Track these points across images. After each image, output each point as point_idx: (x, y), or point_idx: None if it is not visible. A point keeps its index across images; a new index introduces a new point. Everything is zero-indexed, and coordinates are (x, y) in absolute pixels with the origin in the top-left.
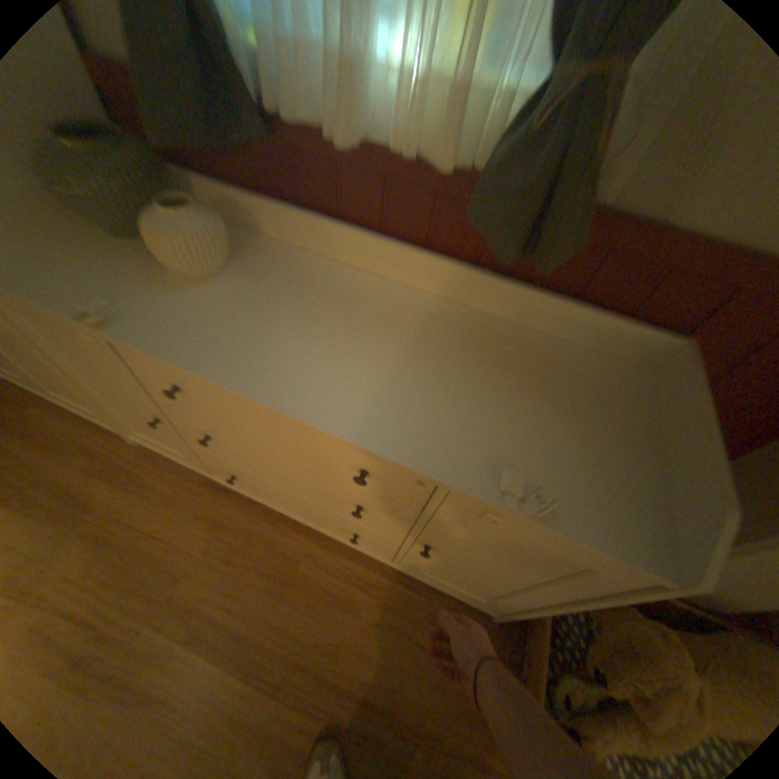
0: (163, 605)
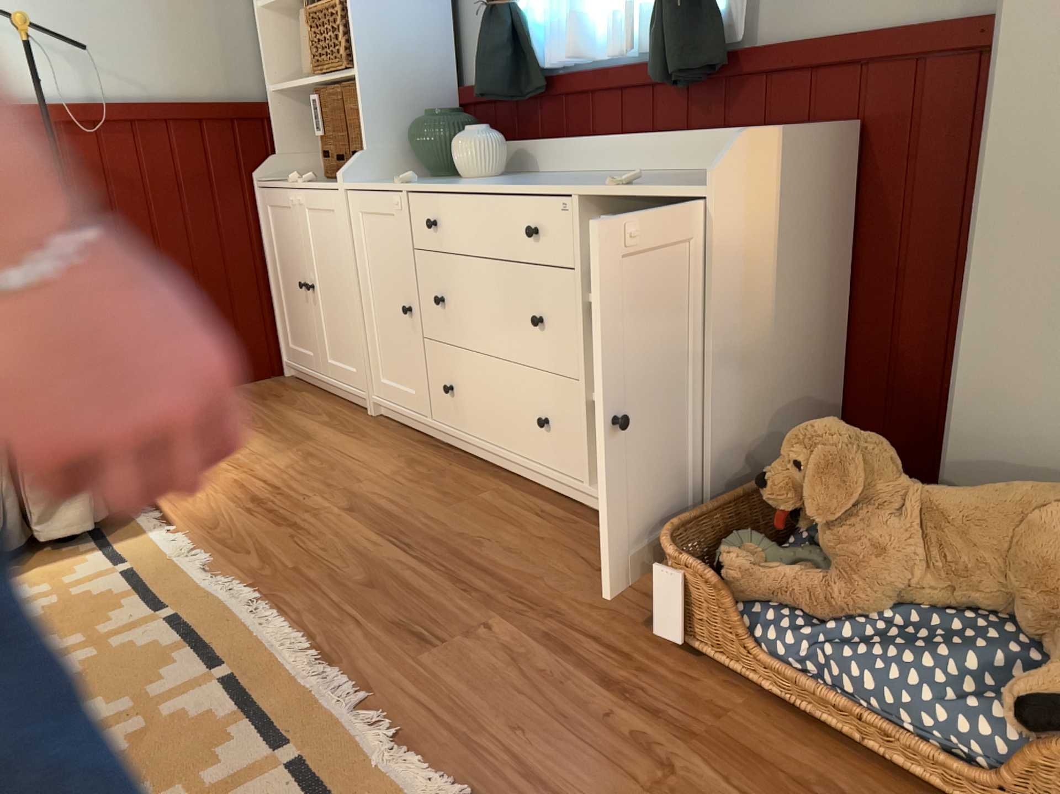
0: (338, 489)
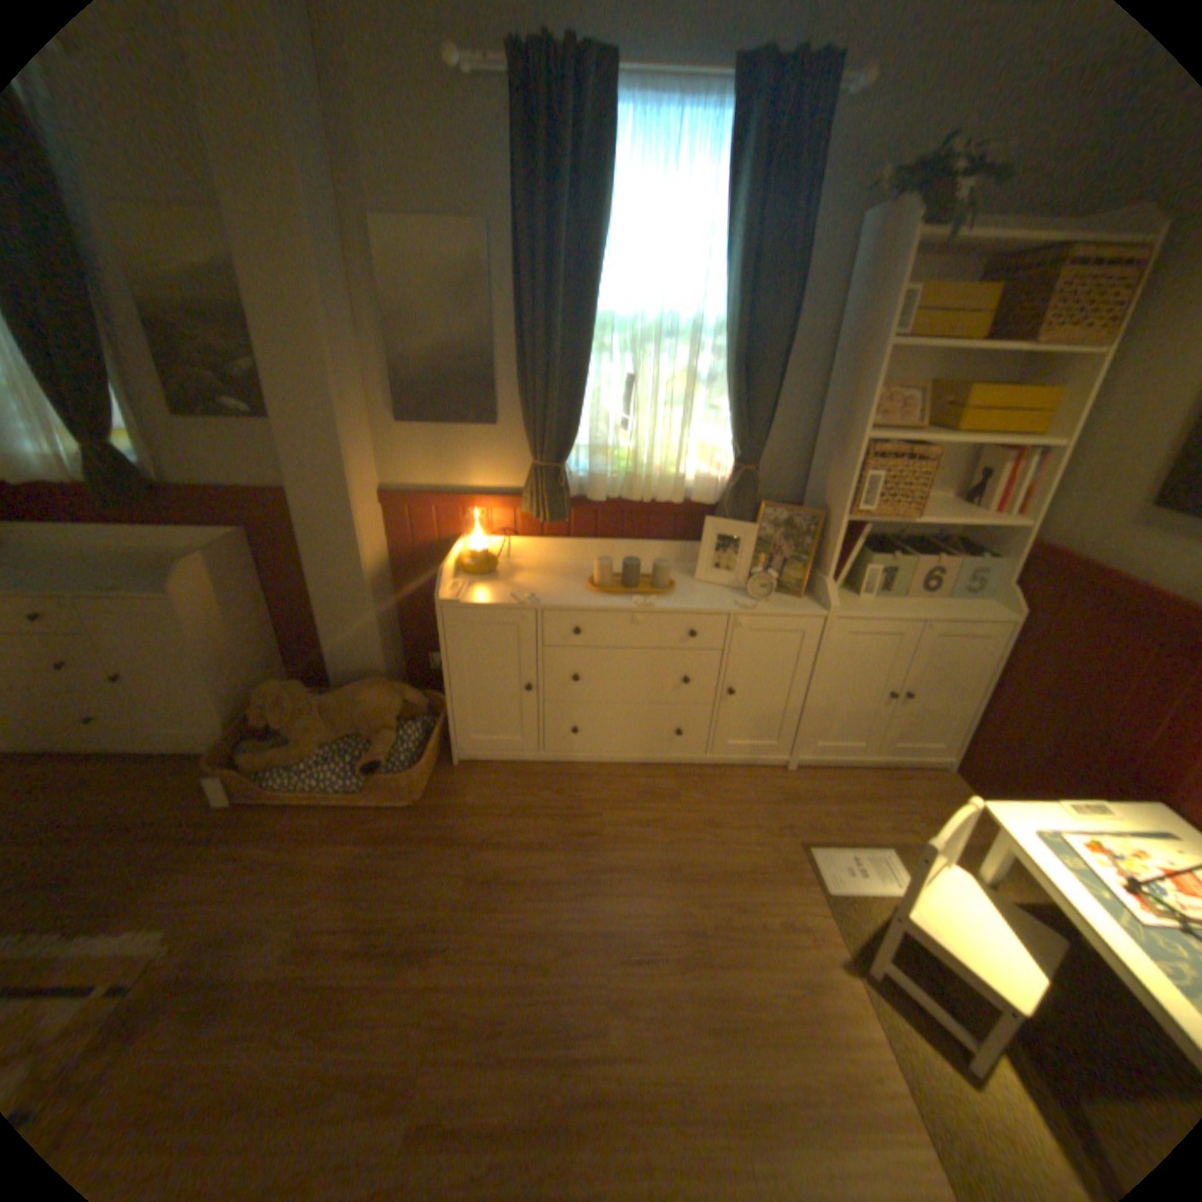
0: None
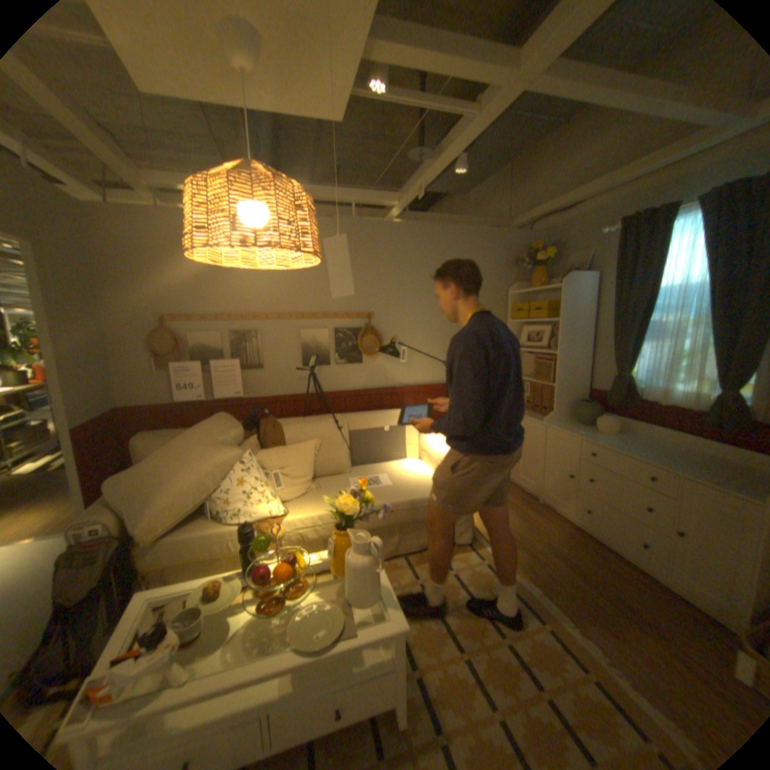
0: (545, 544)
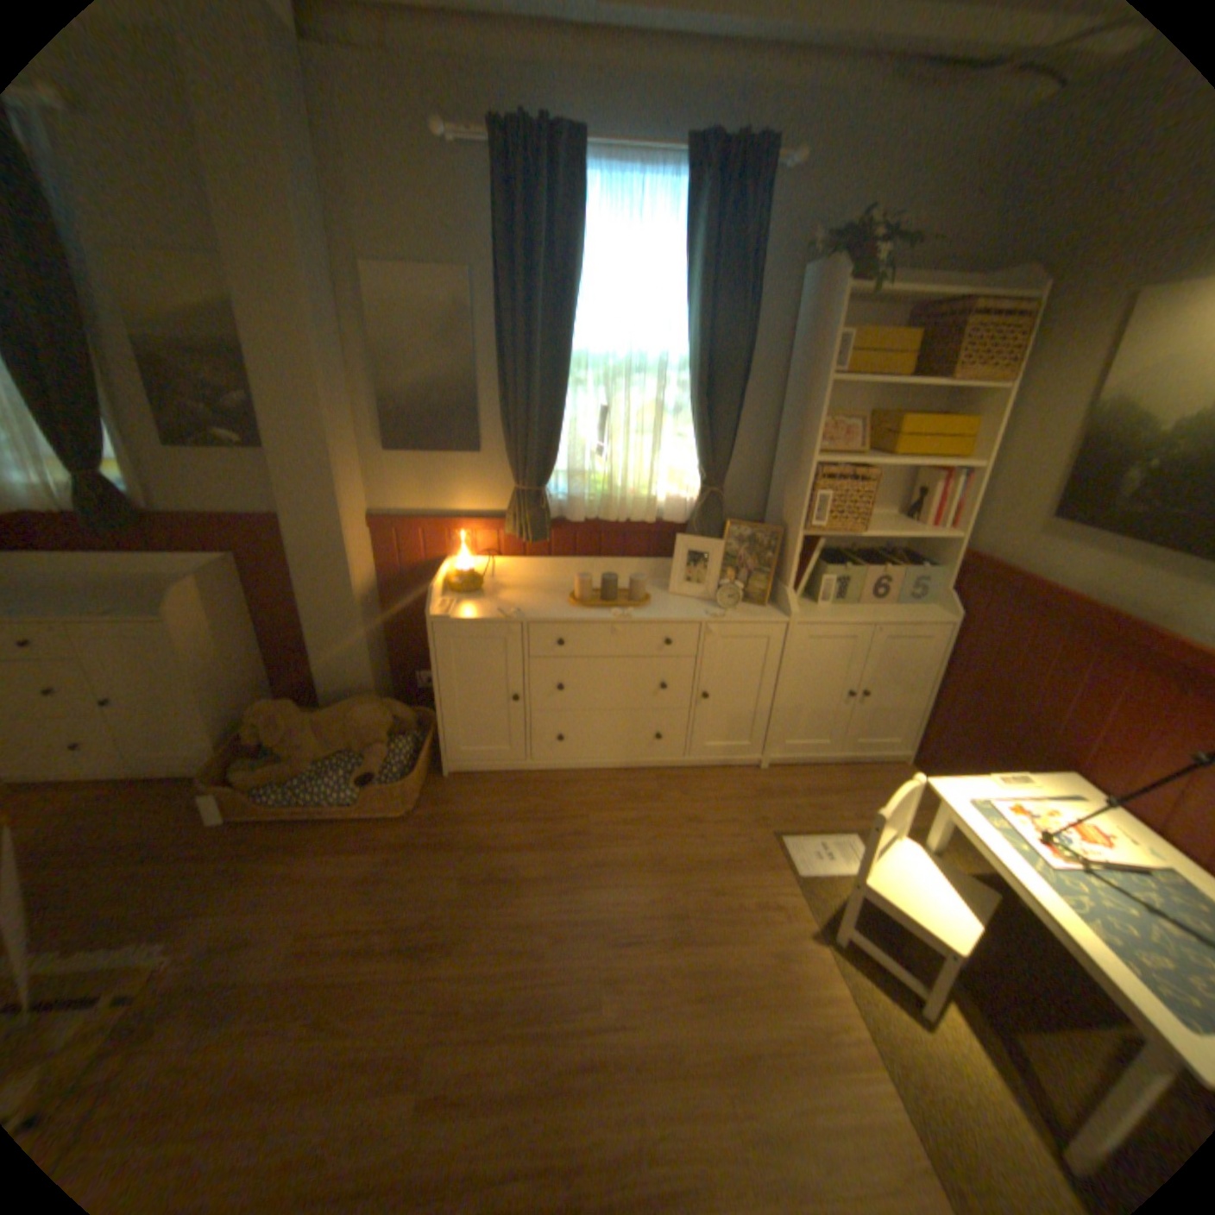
0: None
